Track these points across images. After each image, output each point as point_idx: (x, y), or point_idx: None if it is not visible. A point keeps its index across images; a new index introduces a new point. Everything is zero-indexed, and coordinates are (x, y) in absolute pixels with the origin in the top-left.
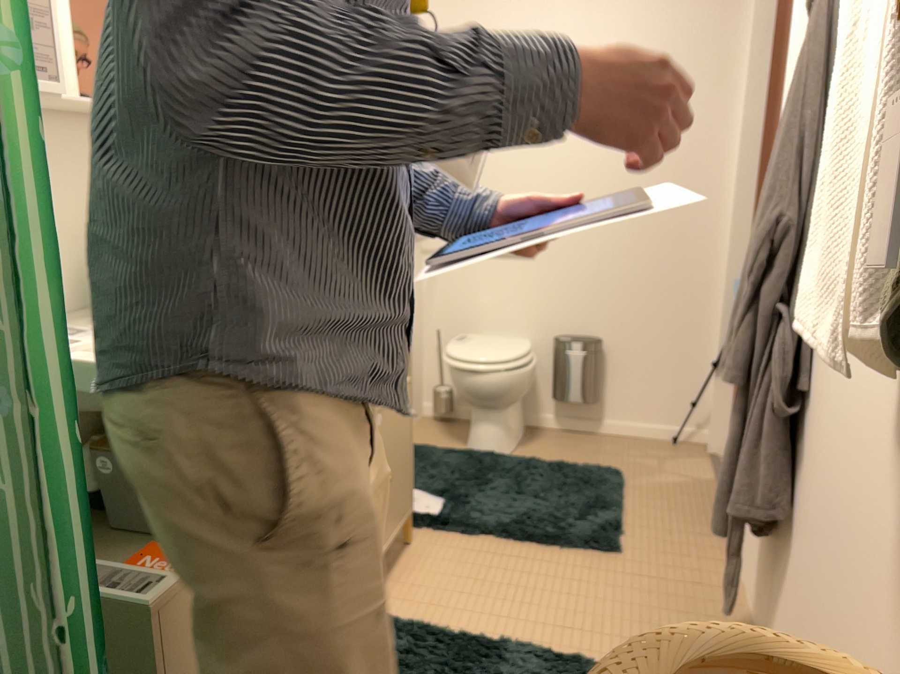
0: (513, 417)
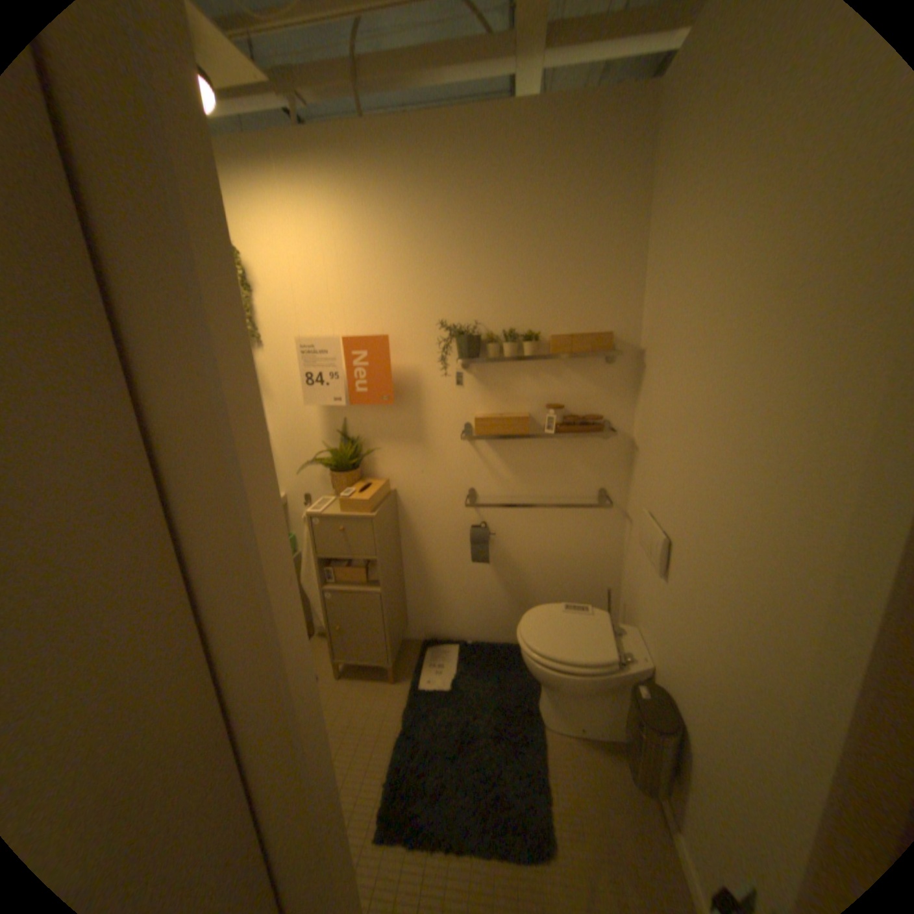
0: (581, 708)
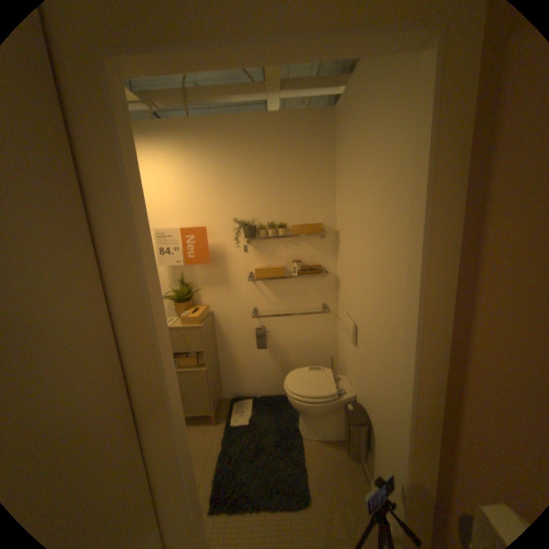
0: (320, 423)
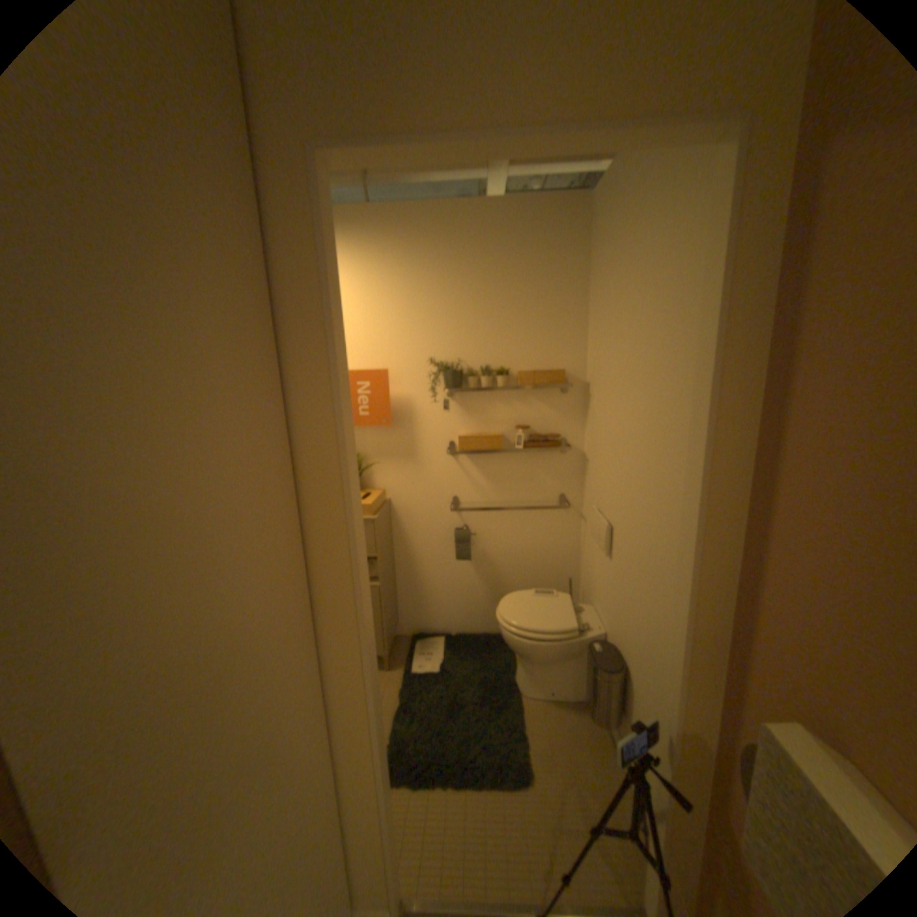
0: (550, 676)
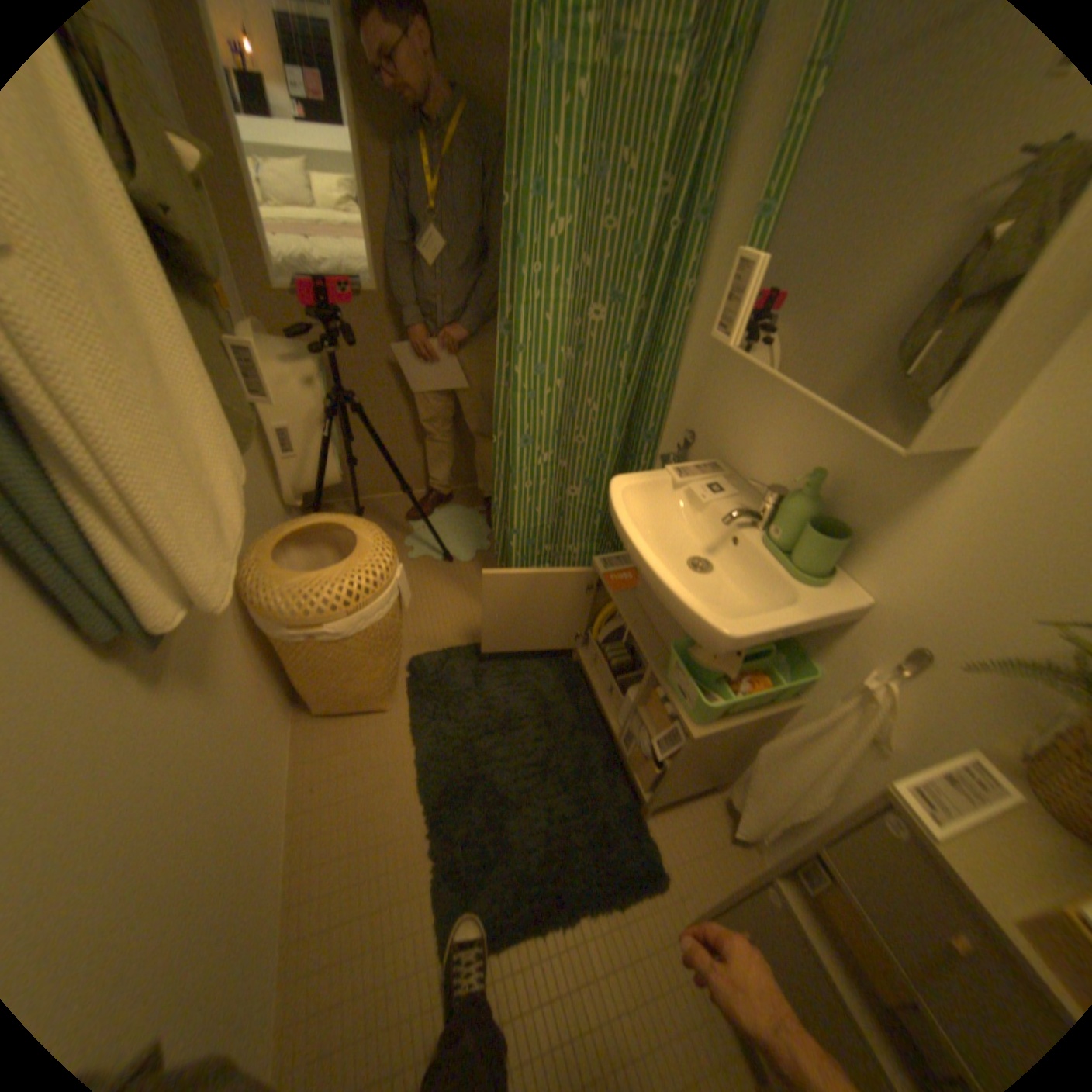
0: None
